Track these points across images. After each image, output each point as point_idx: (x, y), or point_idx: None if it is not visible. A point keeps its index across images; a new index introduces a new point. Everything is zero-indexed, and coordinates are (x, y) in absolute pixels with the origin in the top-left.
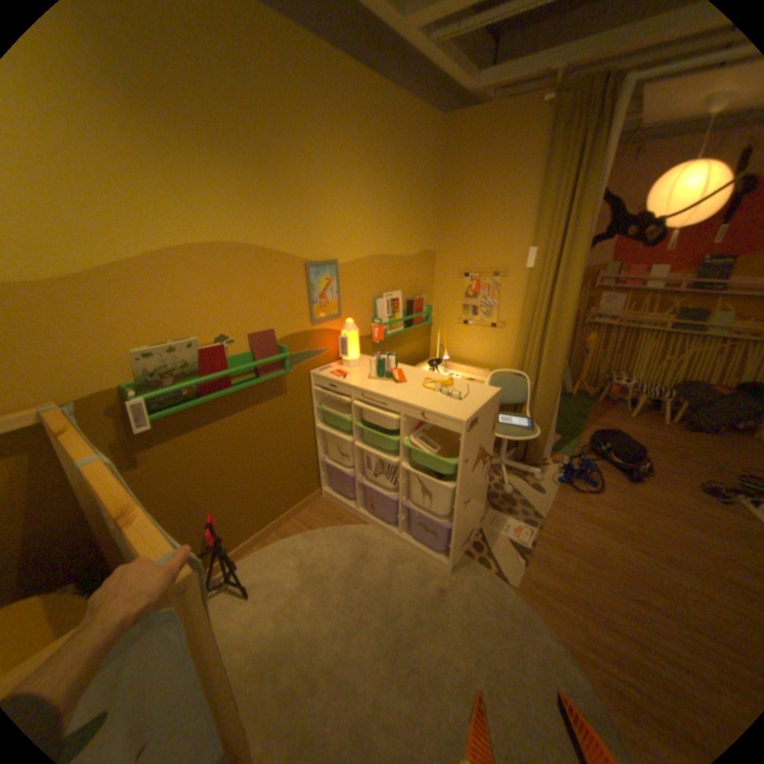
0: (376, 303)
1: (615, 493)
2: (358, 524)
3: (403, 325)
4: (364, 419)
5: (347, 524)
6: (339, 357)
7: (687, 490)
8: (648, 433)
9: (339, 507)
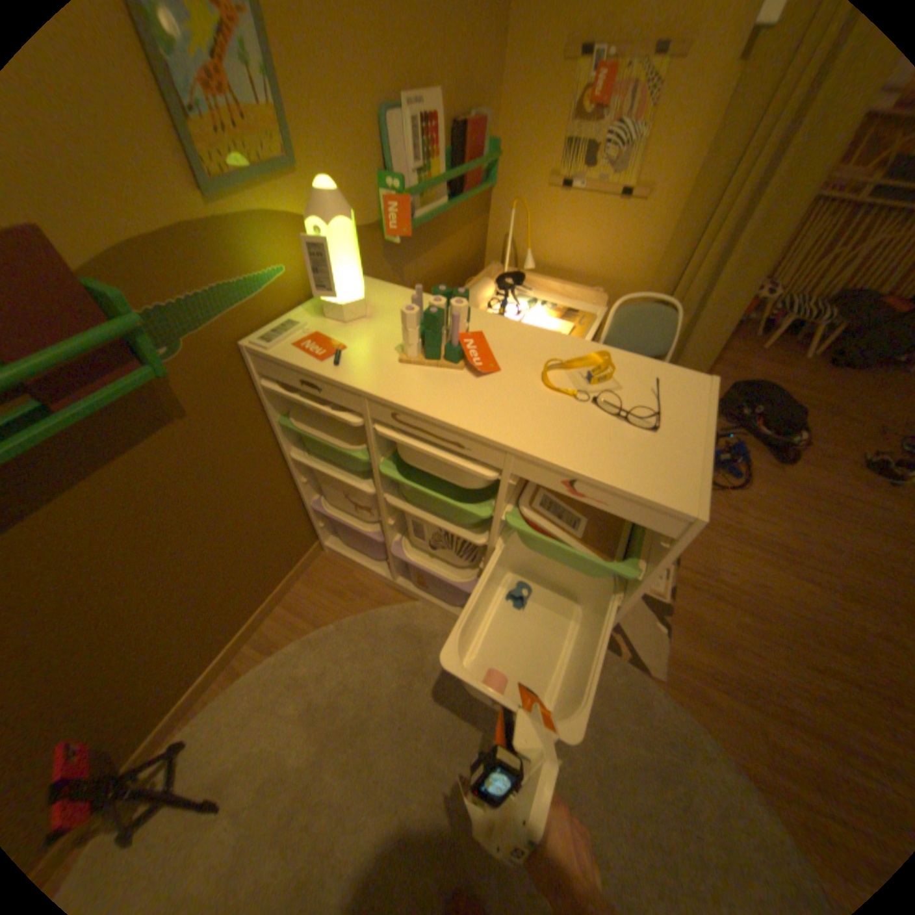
0: (388, 125)
1: (764, 484)
2: (398, 601)
3: (448, 193)
4: (397, 452)
5: (379, 604)
6: (313, 290)
7: (848, 469)
8: (787, 375)
9: (358, 572)
